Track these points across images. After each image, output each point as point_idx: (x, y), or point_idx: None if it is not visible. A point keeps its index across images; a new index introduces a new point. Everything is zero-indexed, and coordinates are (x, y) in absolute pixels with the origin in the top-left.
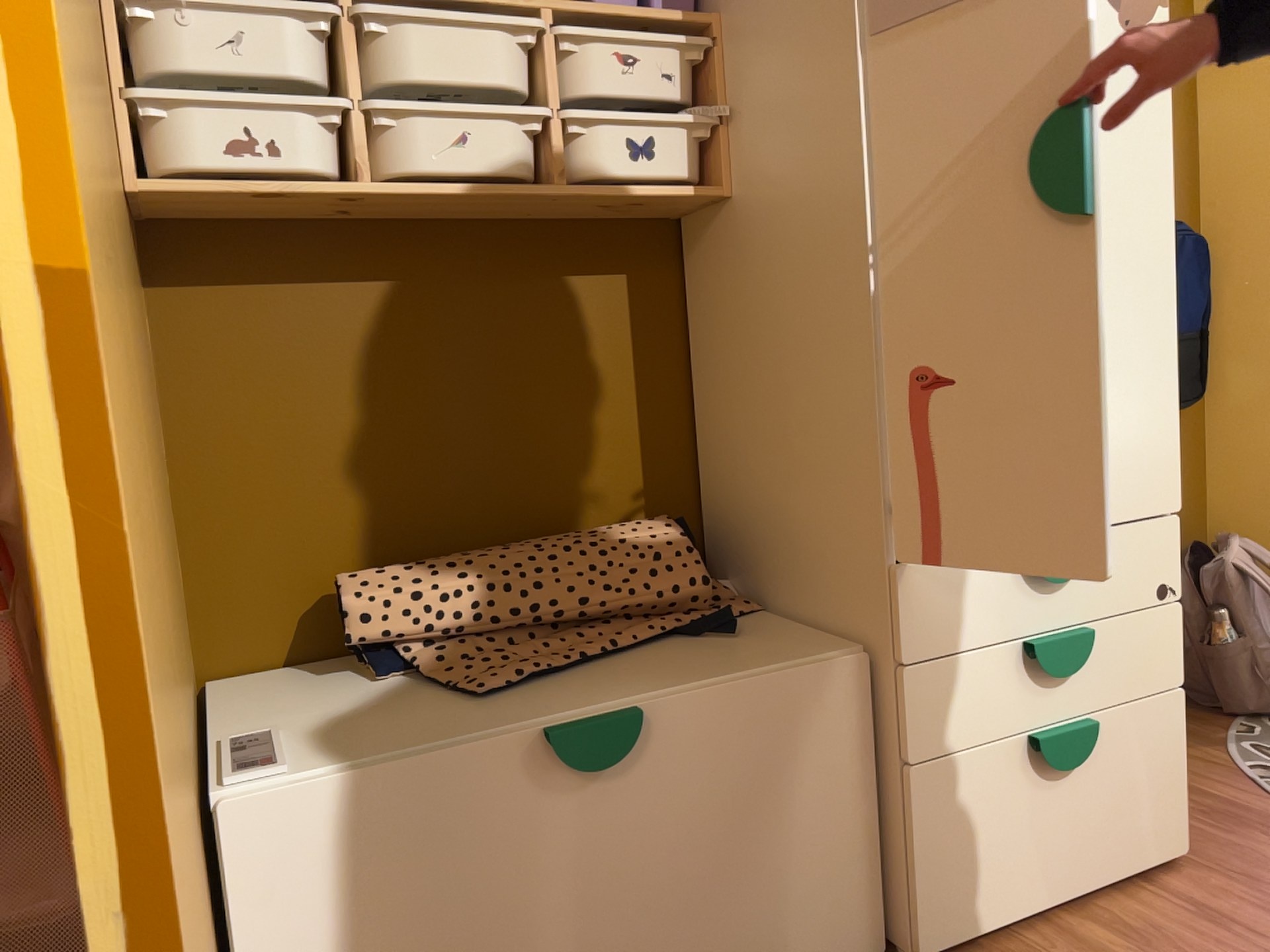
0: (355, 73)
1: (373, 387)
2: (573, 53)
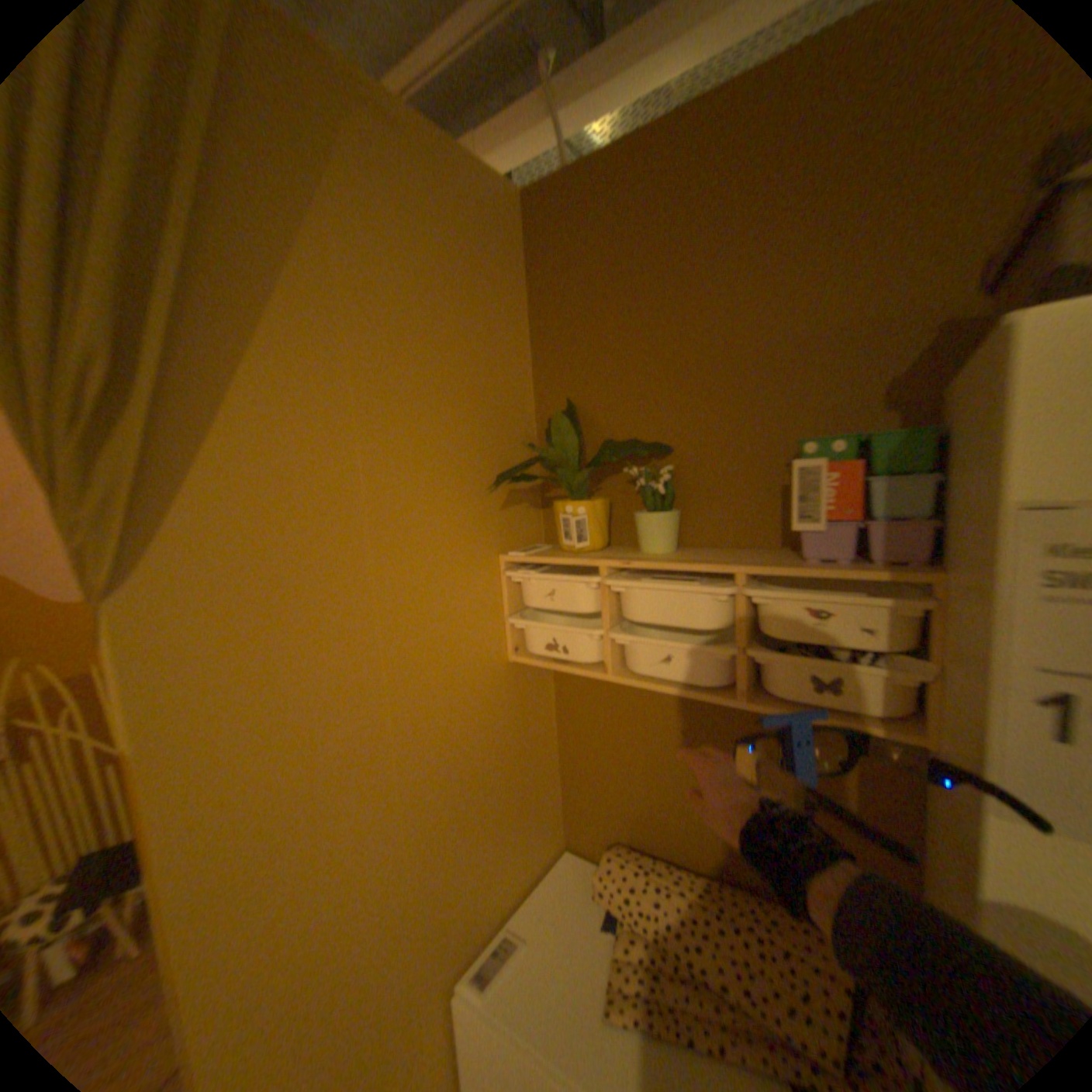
0: (605, 612)
1: (651, 747)
2: (763, 604)
